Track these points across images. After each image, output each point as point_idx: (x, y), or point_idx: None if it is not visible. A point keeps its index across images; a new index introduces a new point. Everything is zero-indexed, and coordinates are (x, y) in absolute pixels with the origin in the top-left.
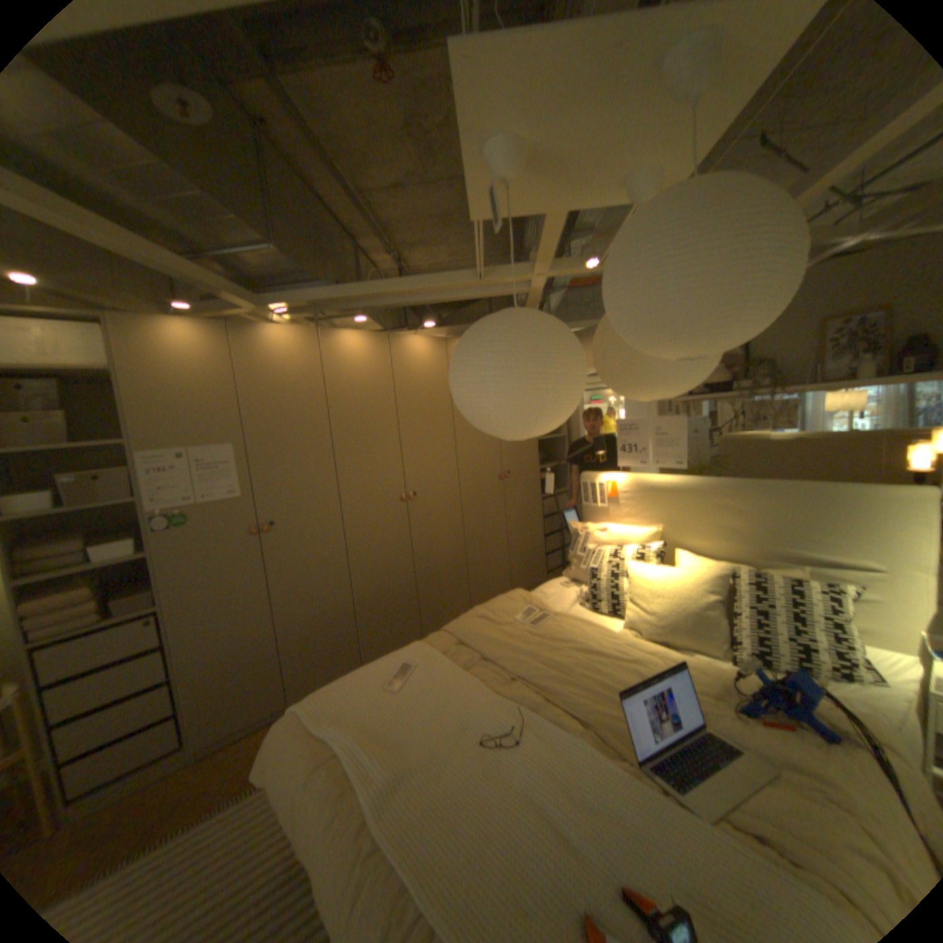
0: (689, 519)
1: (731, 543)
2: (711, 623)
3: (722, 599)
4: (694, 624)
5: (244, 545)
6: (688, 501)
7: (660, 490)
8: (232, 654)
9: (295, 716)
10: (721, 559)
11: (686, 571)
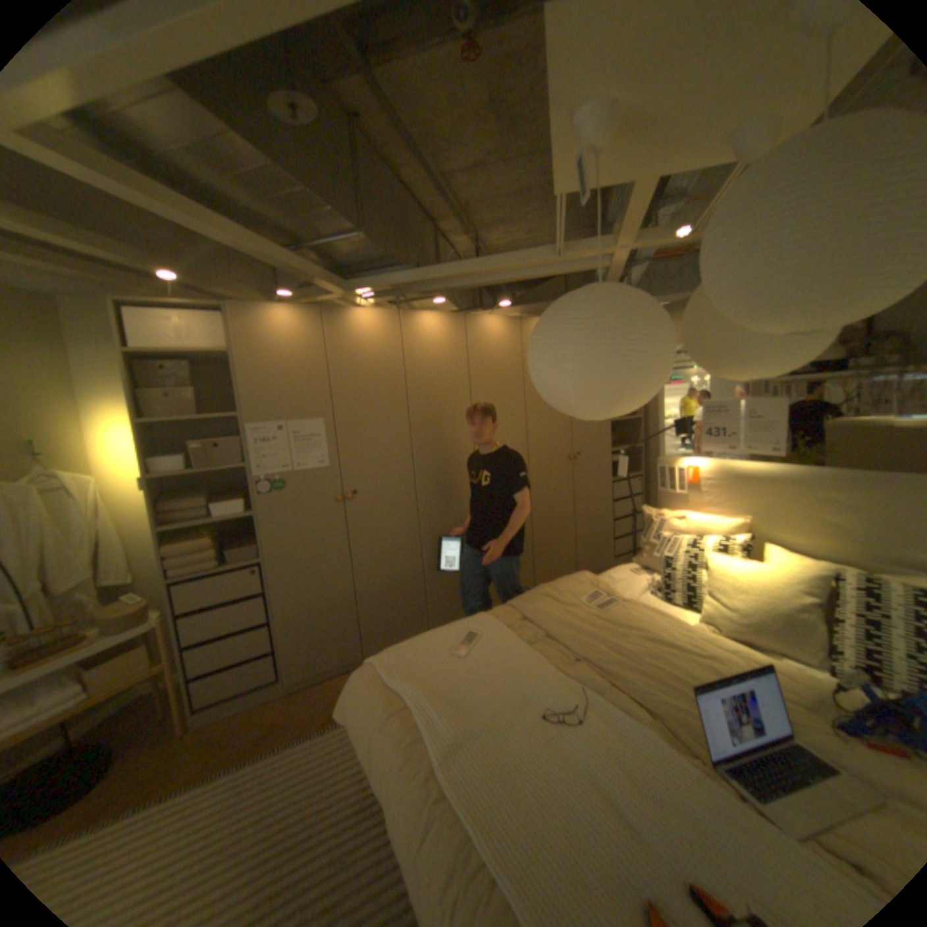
0: (784, 512)
1: (835, 542)
2: (806, 627)
3: (821, 603)
4: (784, 626)
5: (330, 510)
6: (784, 492)
7: (751, 478)
8: (318, 606)
9: (372, 667)
10: (821, 558)
11: (778, 568)
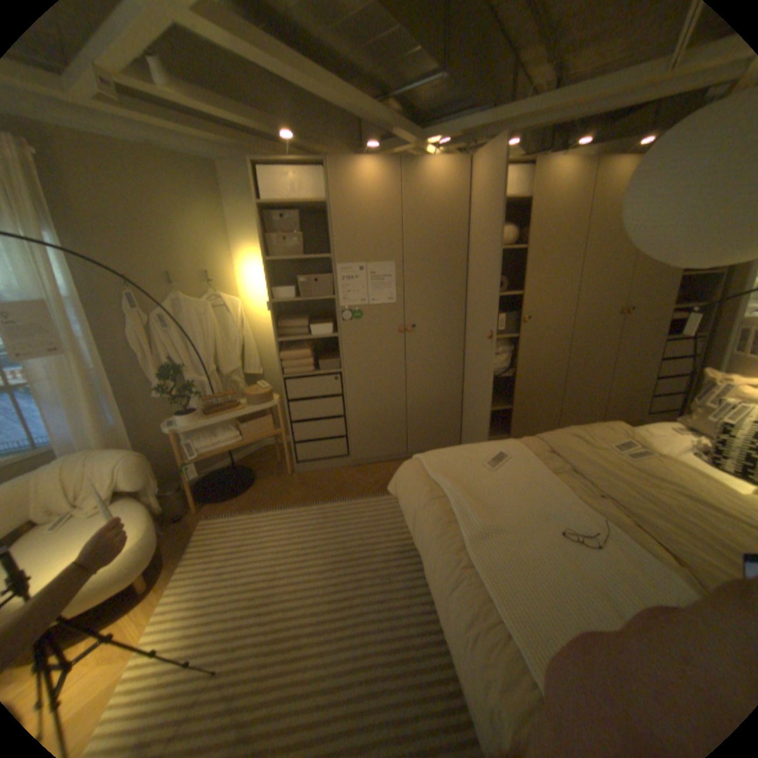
0: None
1: None
2: None
3: None
4: None
5: (395, 338)
6: None
7: None
8: (380, 409)
9: (421, 461)
10: None
11: None
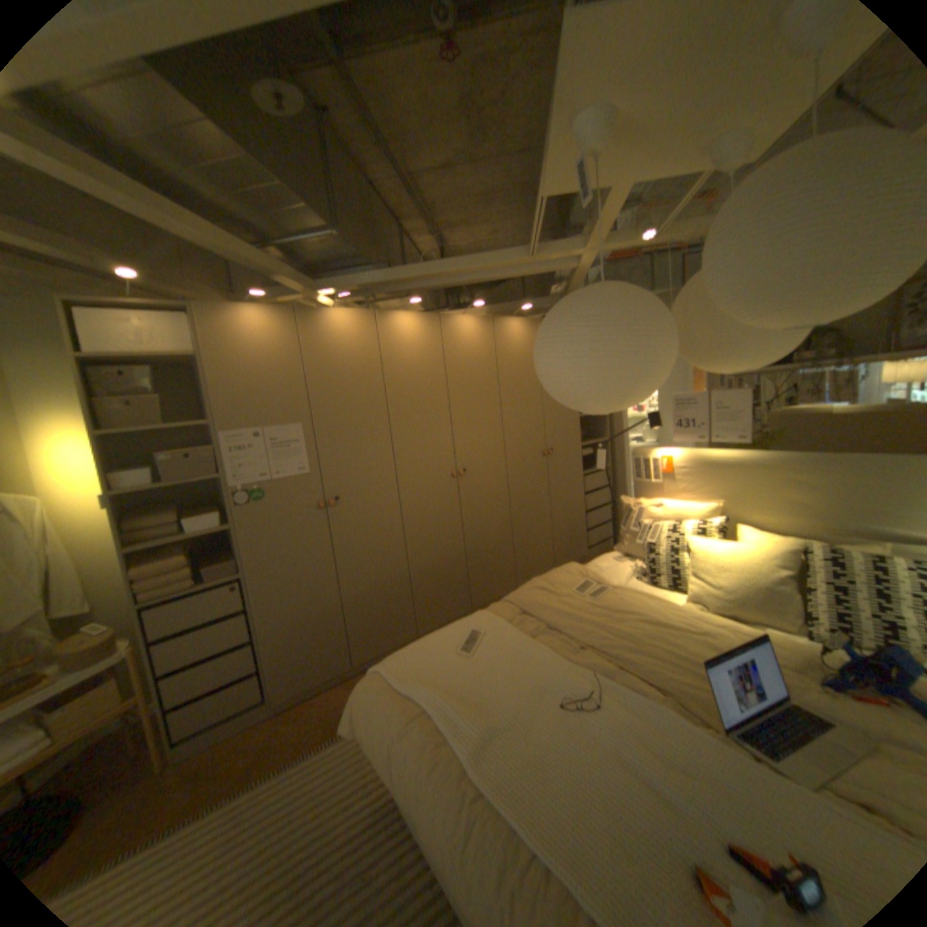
0: (753, 494)
1: (800, 519)
2: (784, 598)
3: (794, 575)
4: (765, 598)
5: (313, 518)
6: (753, 476)
7: (721, 465)
8: (304, 618)
9: (379, 675)
10: (788, 535)
11: (753, 546)
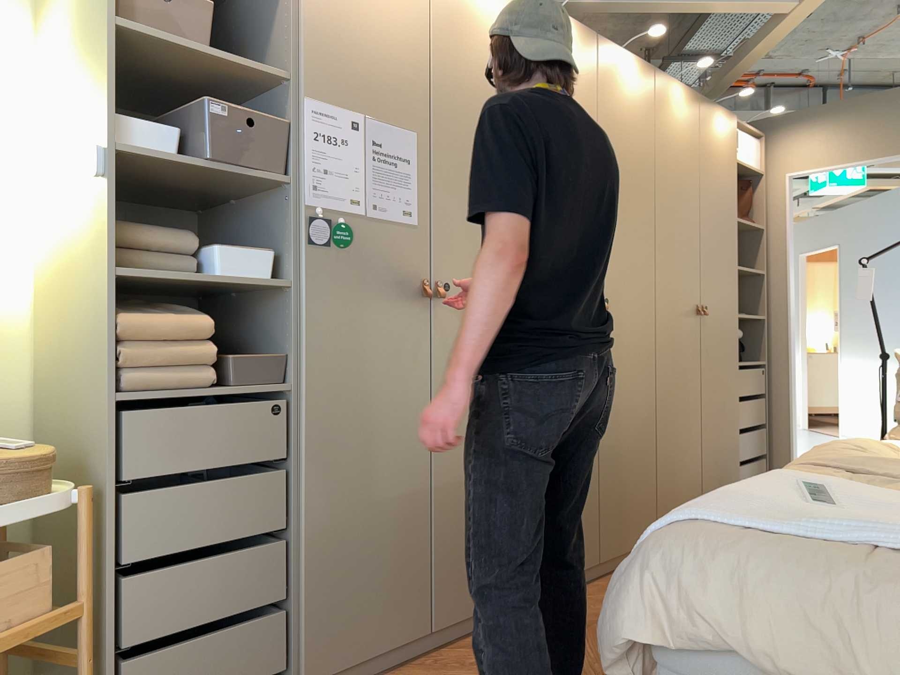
0: None
1: None
2: None
3: None
4: None
5: (413, 309)
6: None
7: None
8: (376, 505)
9: (698, 527)
10: None
11: None
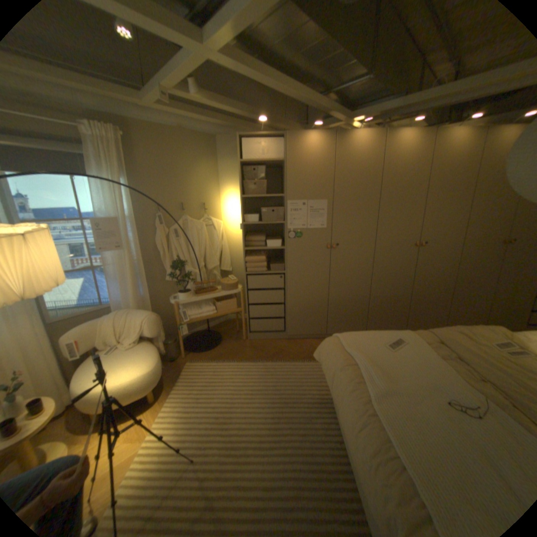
0: None
1: None
2: None
3: None
4: None
5: (323, 252)
6: None
7: None
8: (308, 301)
9: (338, 338)
10: None
11: None
